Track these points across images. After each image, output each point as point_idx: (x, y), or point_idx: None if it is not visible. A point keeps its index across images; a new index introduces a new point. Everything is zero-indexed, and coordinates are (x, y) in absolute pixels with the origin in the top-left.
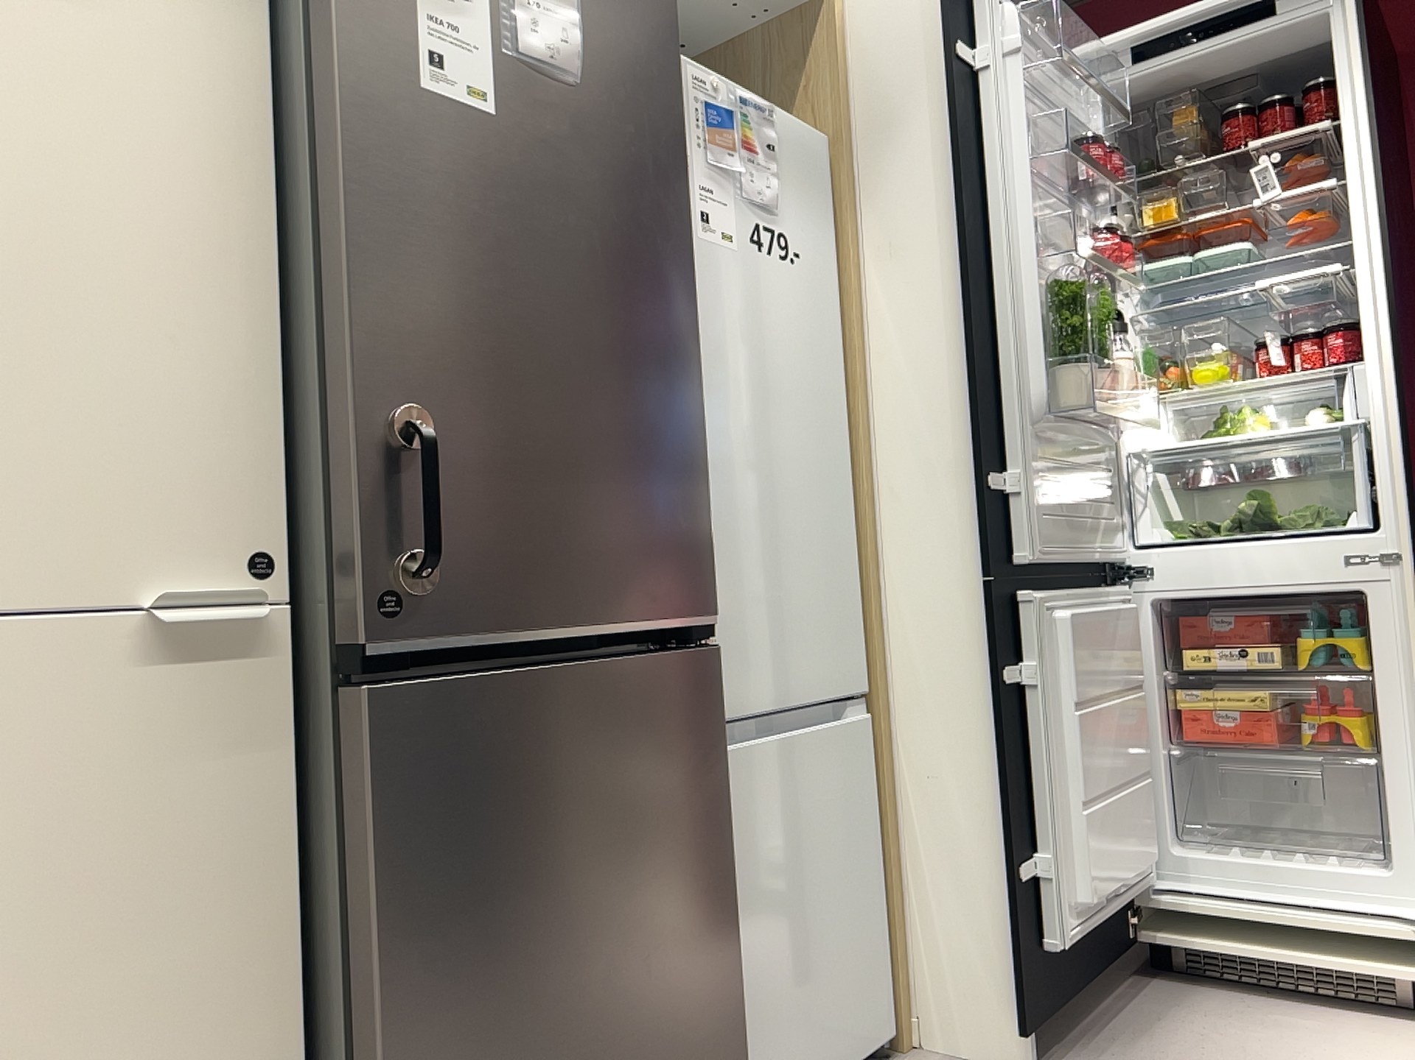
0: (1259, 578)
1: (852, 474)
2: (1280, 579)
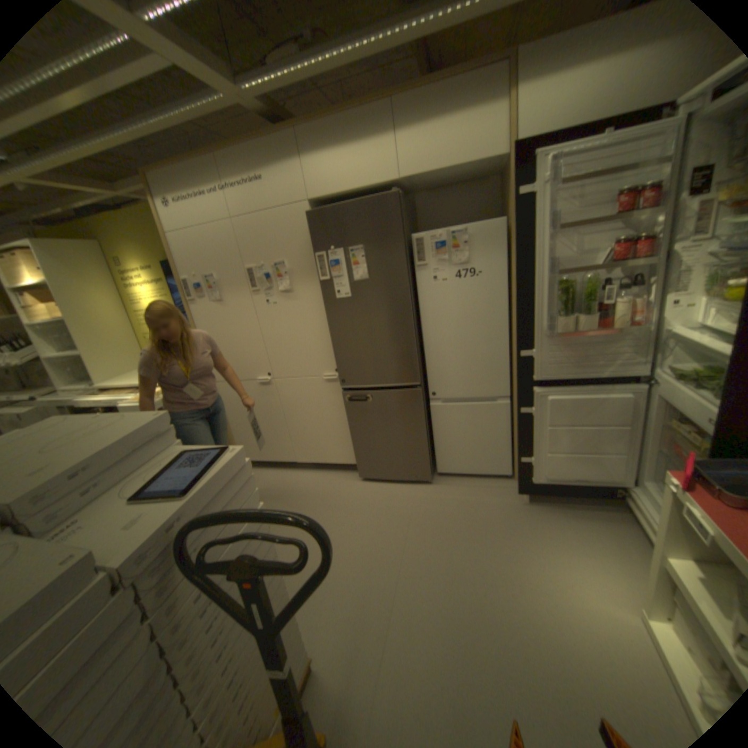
0: (684, 408)
1: (512, 334)
2: (689, 413)
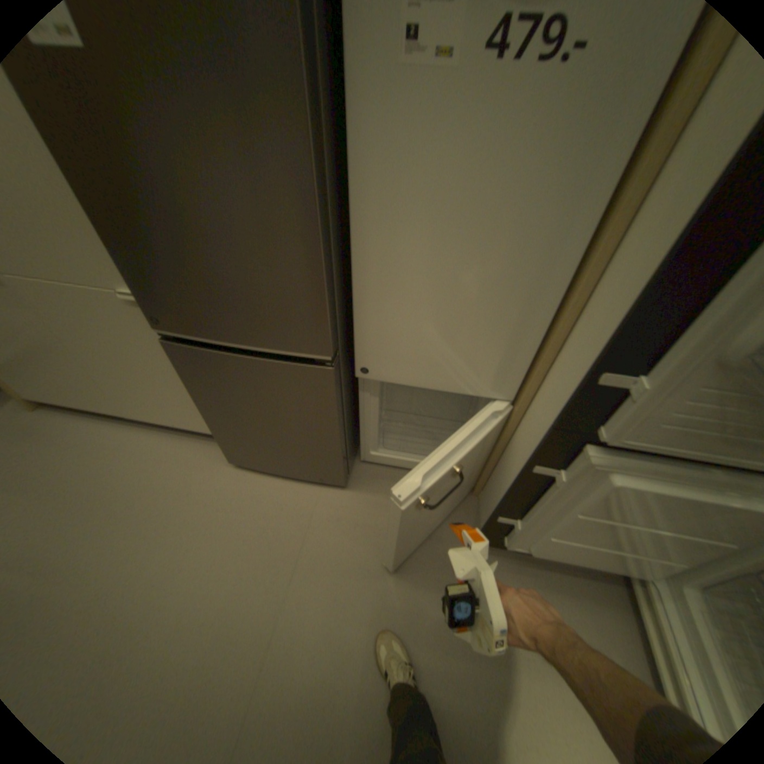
0: None
1: (575, 281)
2: None
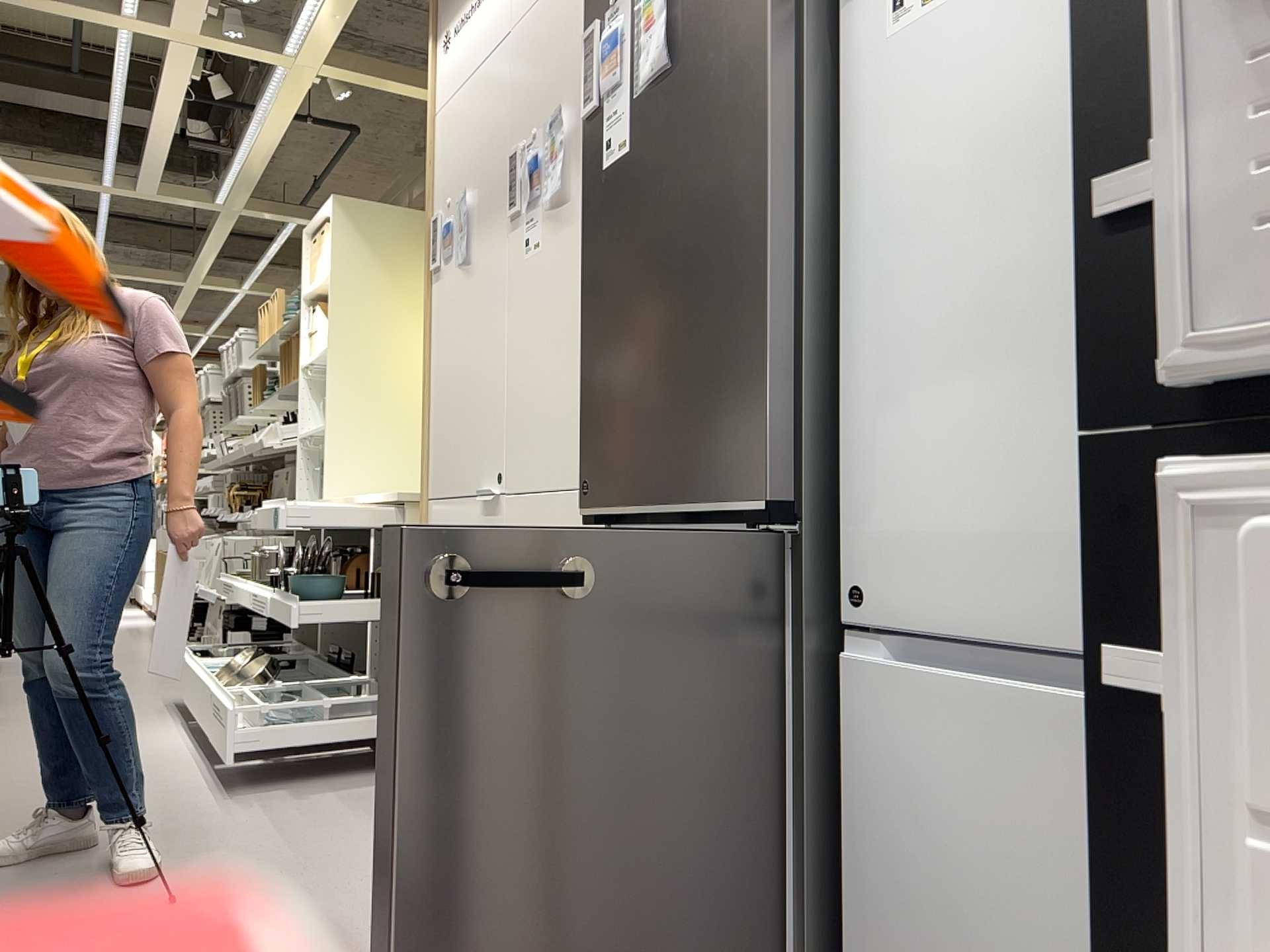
0: None
1: None
2: None
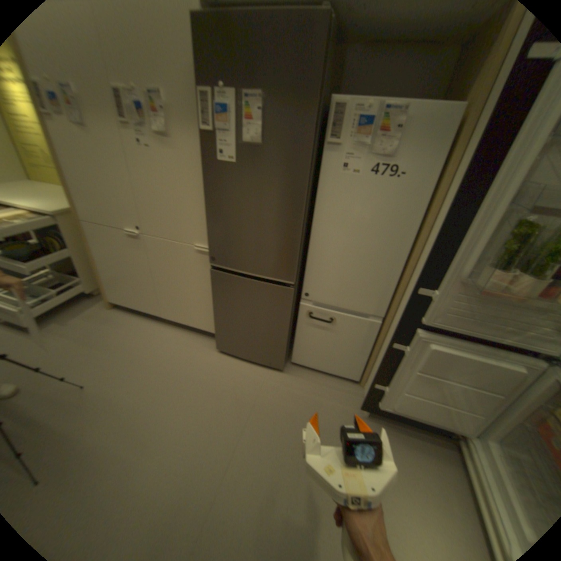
0: None
1: (411, 256)
2: None
